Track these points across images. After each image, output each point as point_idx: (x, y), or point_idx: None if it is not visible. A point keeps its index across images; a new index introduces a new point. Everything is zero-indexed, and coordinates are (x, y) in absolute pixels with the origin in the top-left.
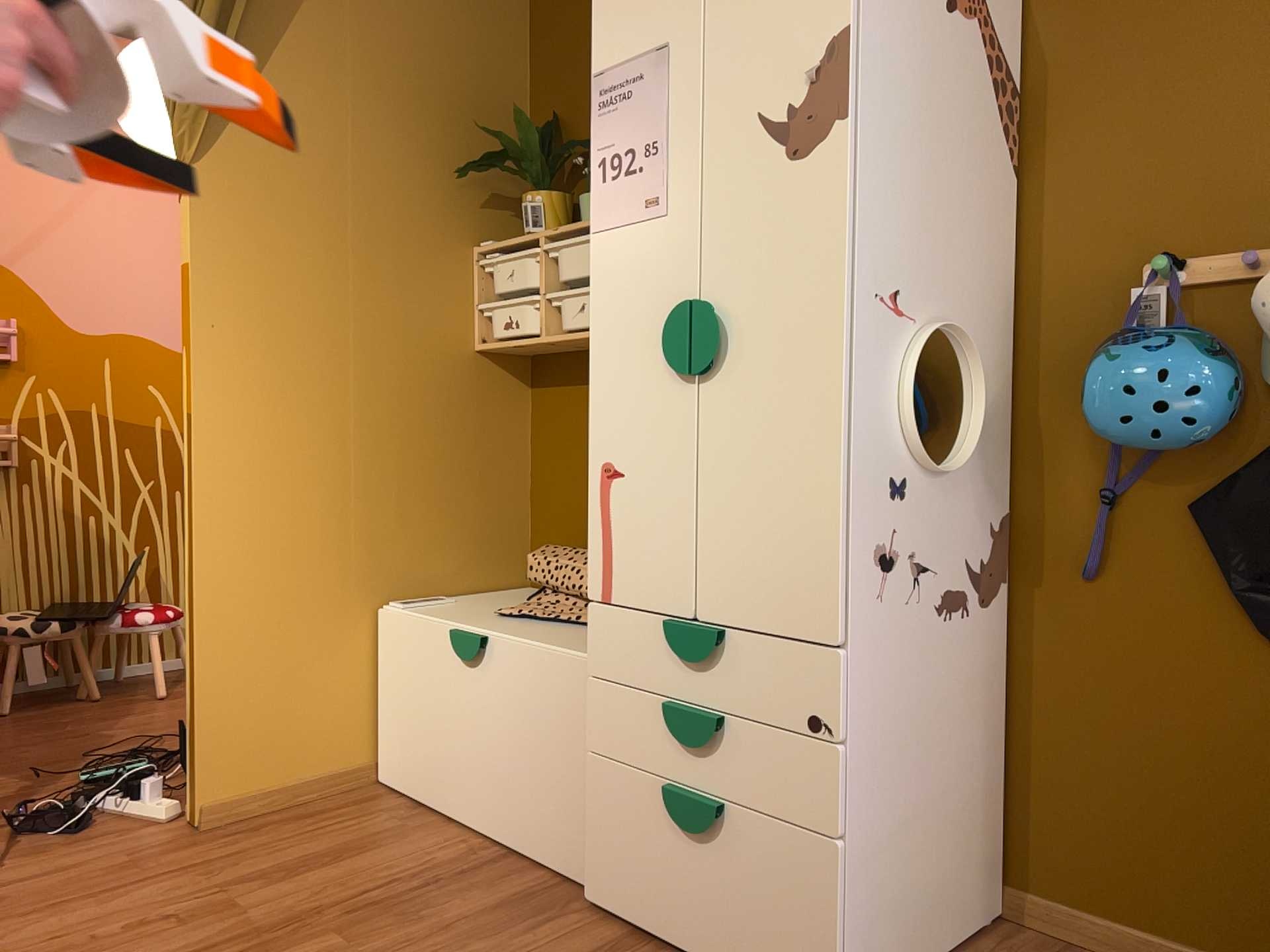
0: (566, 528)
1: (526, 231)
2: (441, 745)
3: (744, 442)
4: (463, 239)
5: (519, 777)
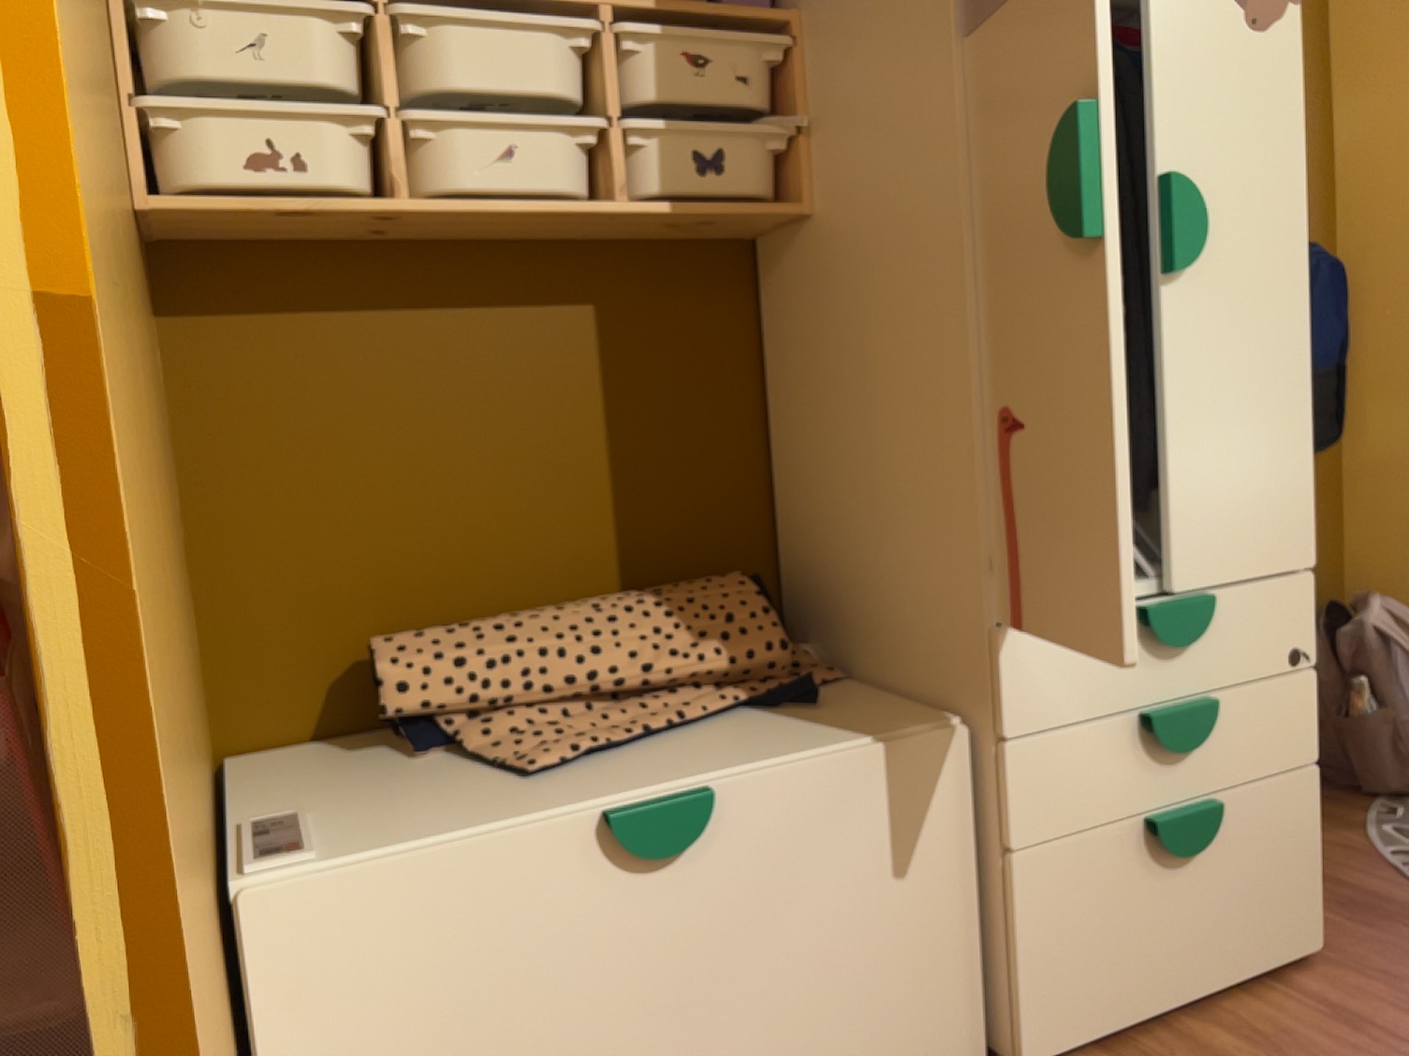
0: (332, 605)
1: None
2: None
3: (1219, 359)
4: None
5: (817, 998)
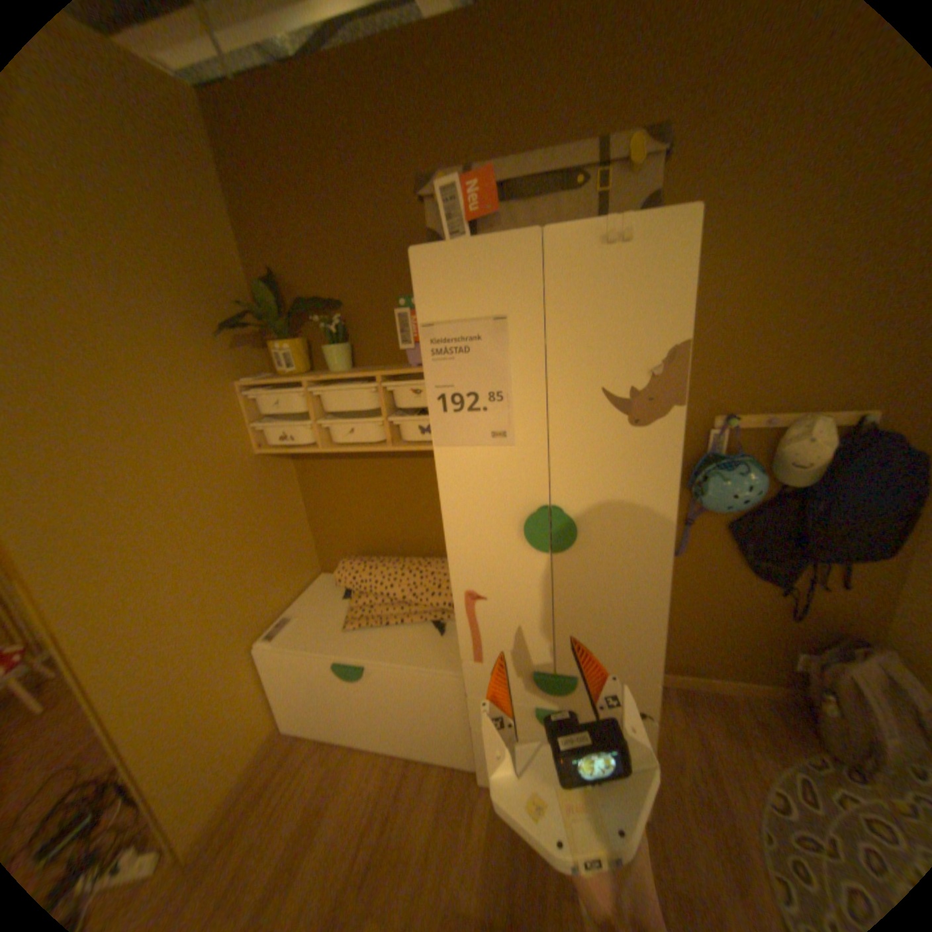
0: (344, 540)
1: (279, 369)
2: (335, 716)
3: (591, 589)
4: (224, 378)
5: (406, 729)
